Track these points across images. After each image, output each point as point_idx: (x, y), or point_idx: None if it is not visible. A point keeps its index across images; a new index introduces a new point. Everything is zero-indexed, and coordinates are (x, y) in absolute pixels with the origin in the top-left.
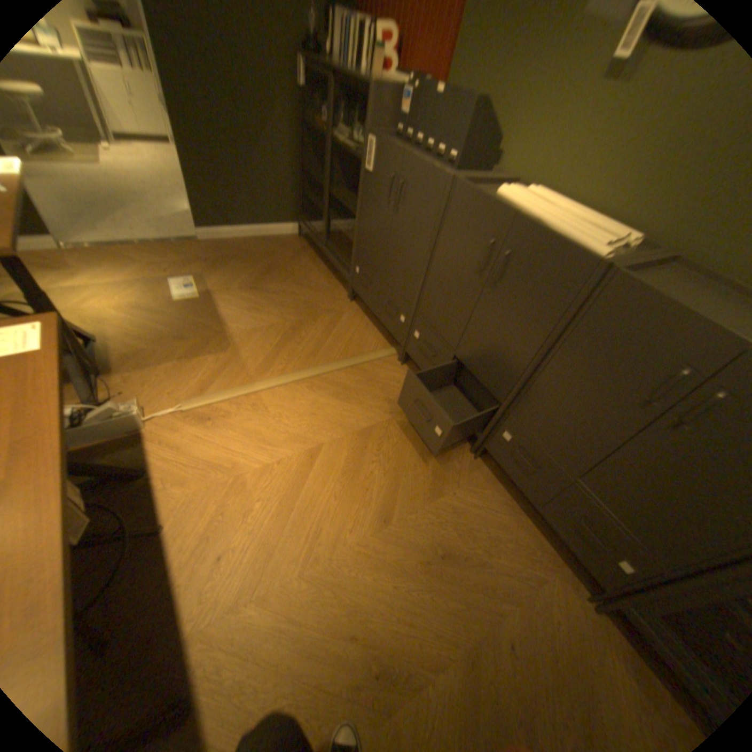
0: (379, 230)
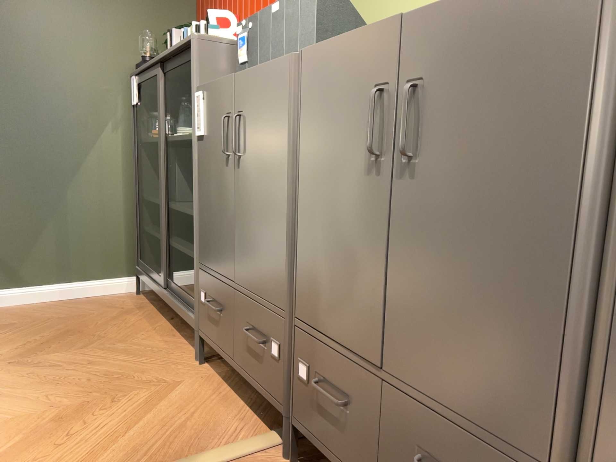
0: (221, 209)
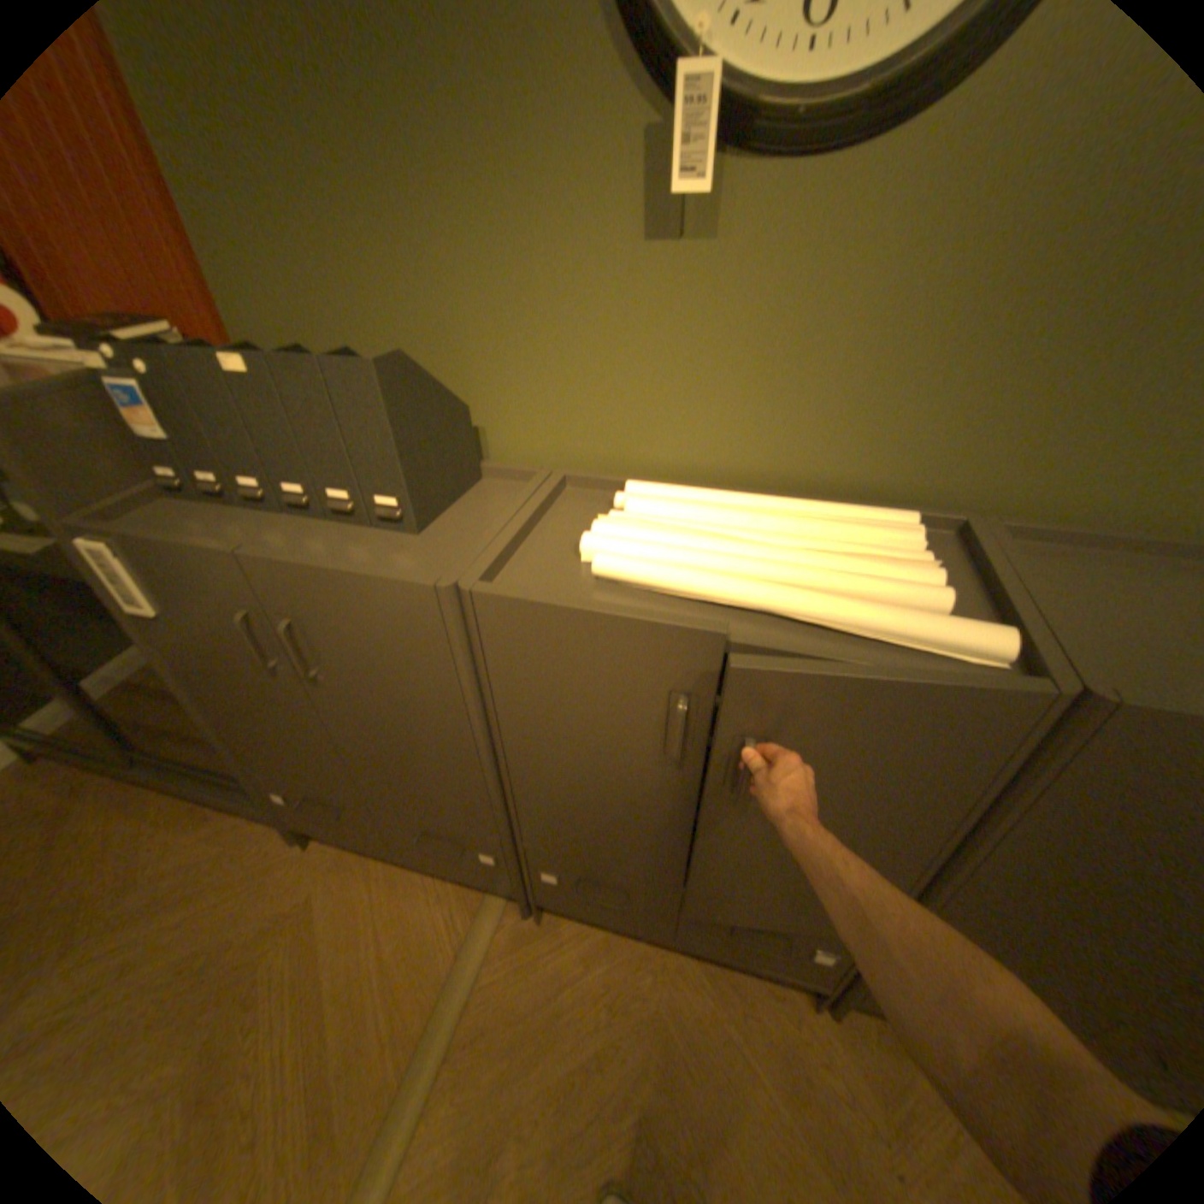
0: (288, 721)
